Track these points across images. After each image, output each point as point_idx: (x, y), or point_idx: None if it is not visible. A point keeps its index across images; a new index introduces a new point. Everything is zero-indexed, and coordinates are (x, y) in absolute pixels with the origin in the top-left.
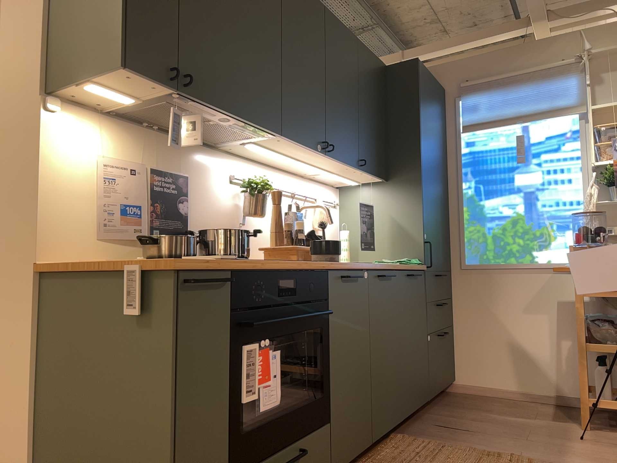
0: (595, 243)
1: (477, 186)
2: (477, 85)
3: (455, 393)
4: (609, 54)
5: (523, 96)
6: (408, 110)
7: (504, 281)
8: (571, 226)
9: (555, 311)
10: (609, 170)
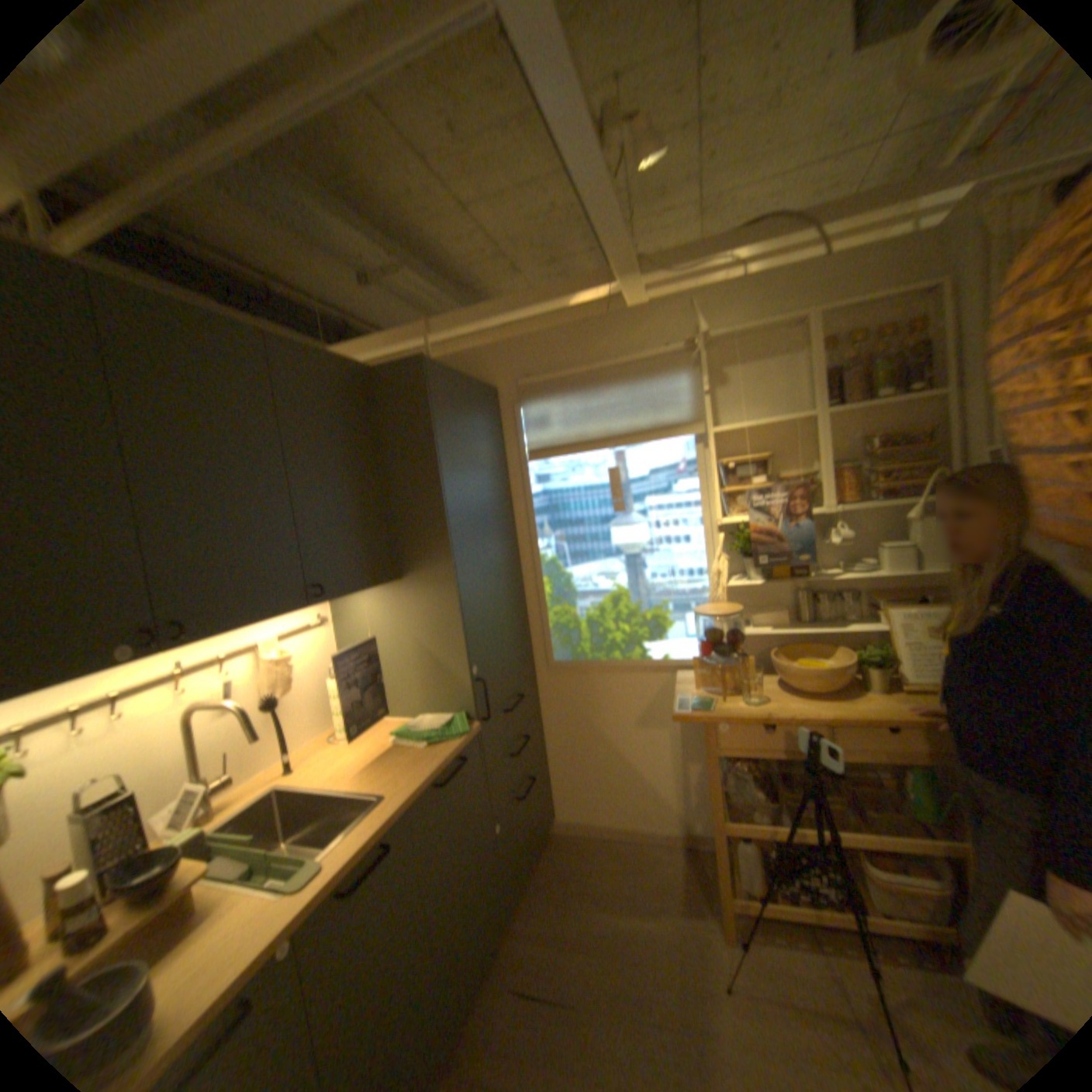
0: (730, 660)
1: (558, 546)
2: (543, 384)
3: (554, 841)
4: (737, 336)
5: (614, 405)
6: (417, 454)
7: (607, 686)
8: (693, 616)
9: (677, 728)
10: (744, 530)
